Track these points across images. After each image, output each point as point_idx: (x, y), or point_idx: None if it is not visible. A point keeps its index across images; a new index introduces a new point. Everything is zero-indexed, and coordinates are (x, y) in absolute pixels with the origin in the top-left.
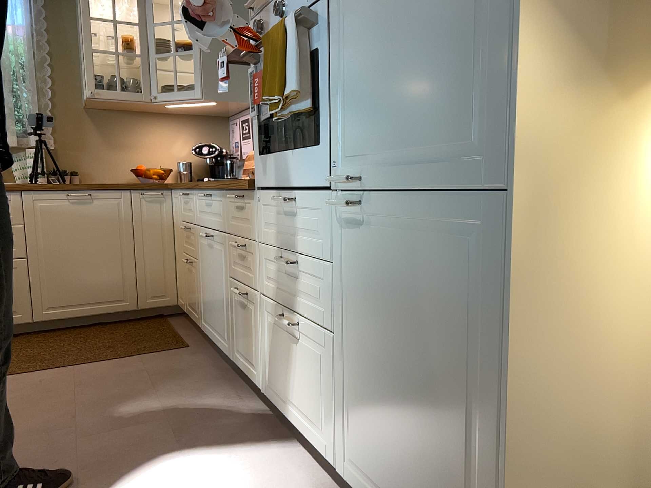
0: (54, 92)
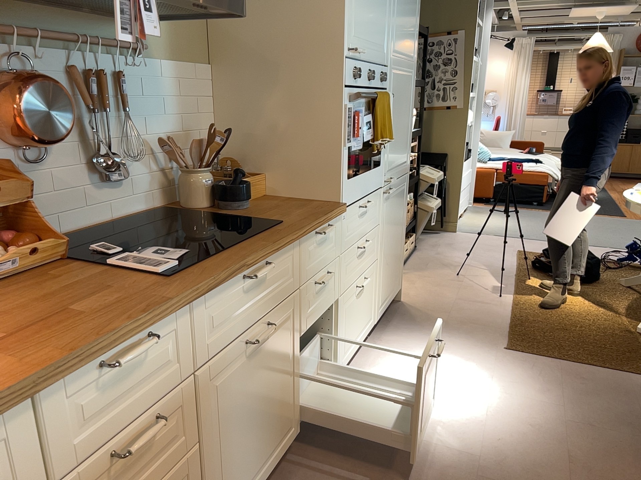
0: None
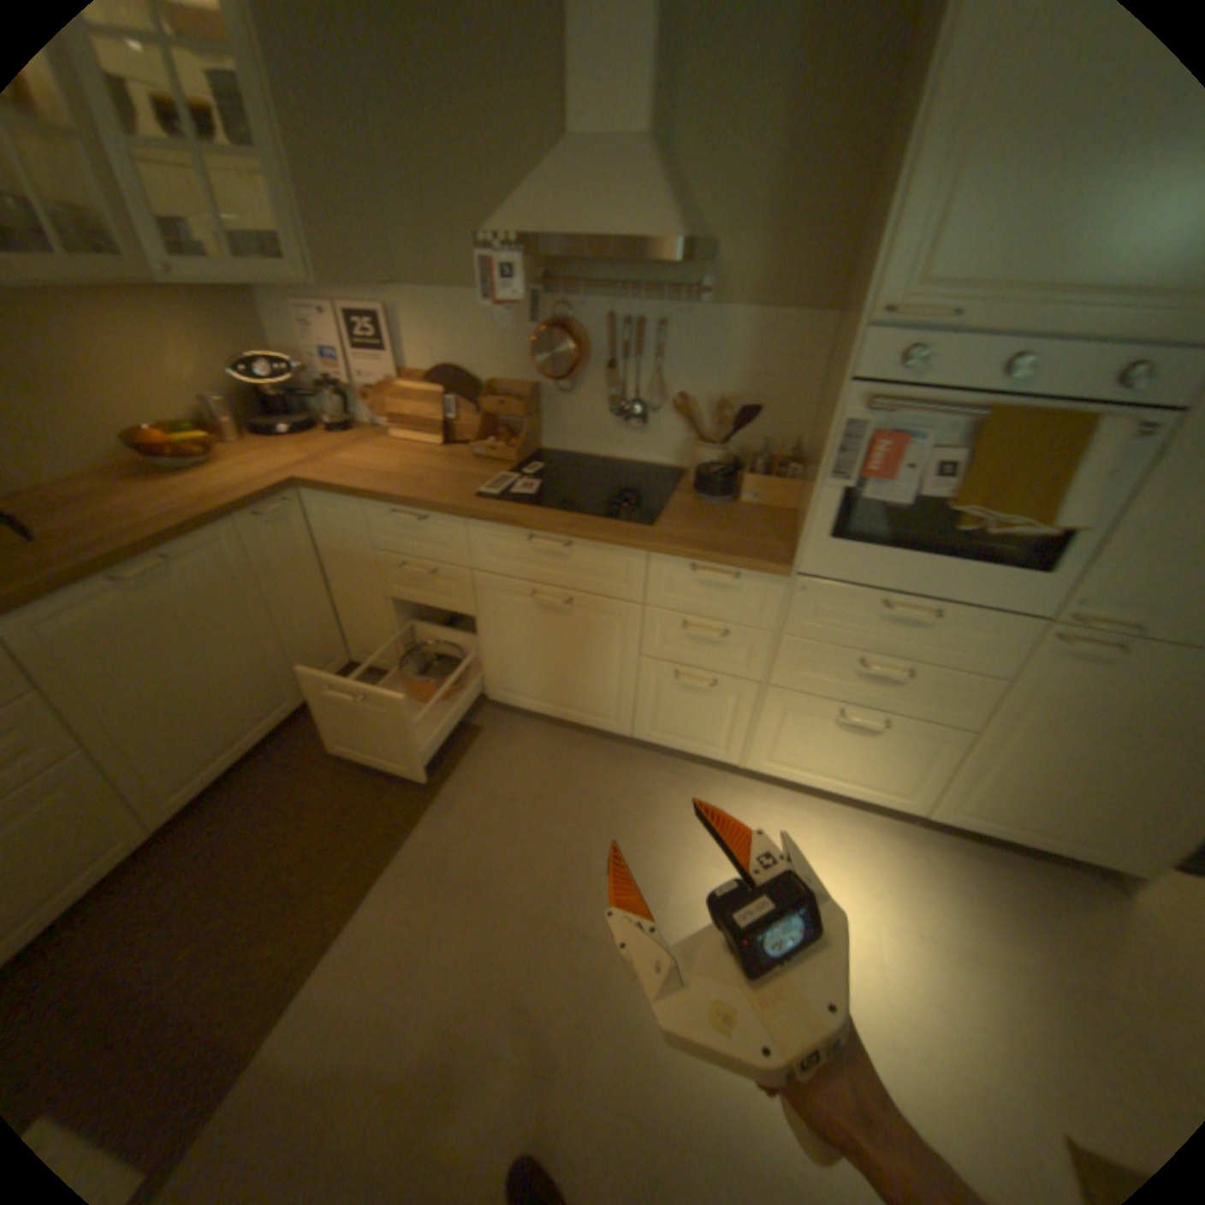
0: None
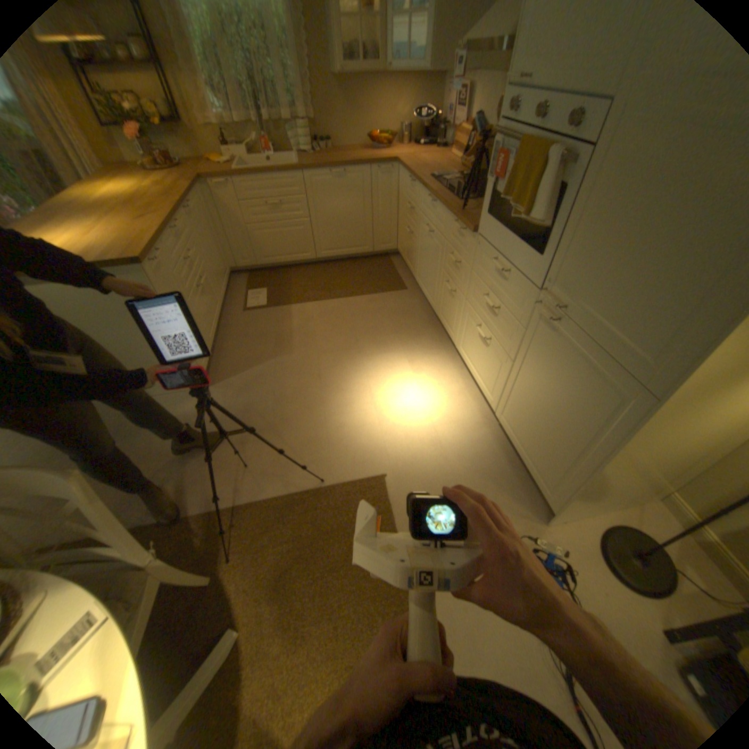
0: (308, 59)
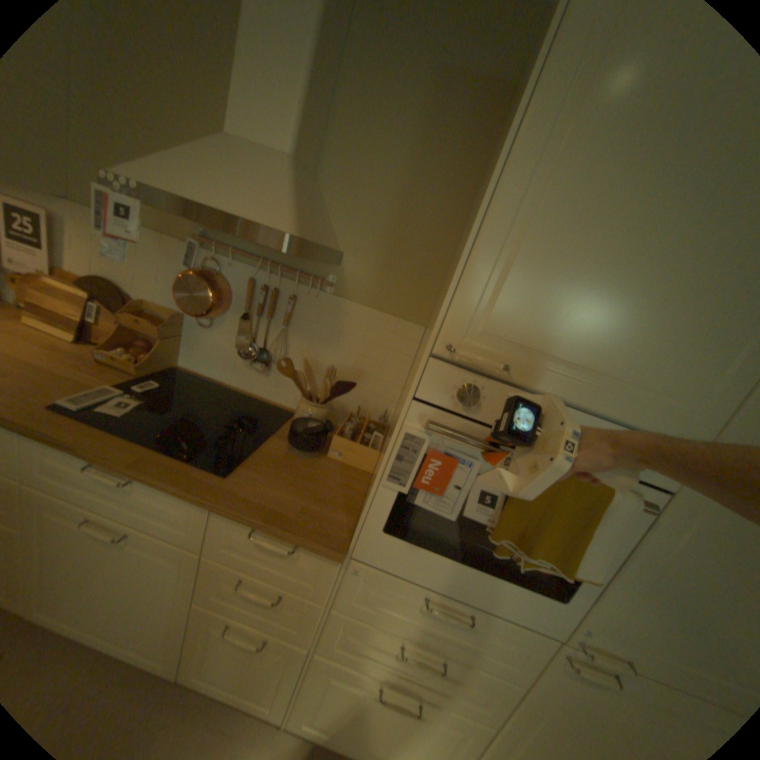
0: None
